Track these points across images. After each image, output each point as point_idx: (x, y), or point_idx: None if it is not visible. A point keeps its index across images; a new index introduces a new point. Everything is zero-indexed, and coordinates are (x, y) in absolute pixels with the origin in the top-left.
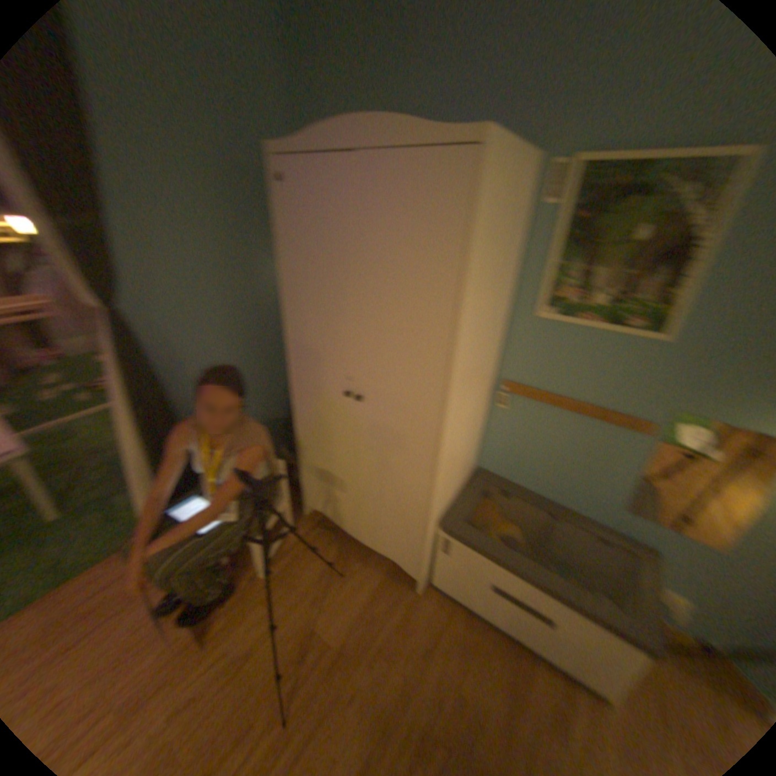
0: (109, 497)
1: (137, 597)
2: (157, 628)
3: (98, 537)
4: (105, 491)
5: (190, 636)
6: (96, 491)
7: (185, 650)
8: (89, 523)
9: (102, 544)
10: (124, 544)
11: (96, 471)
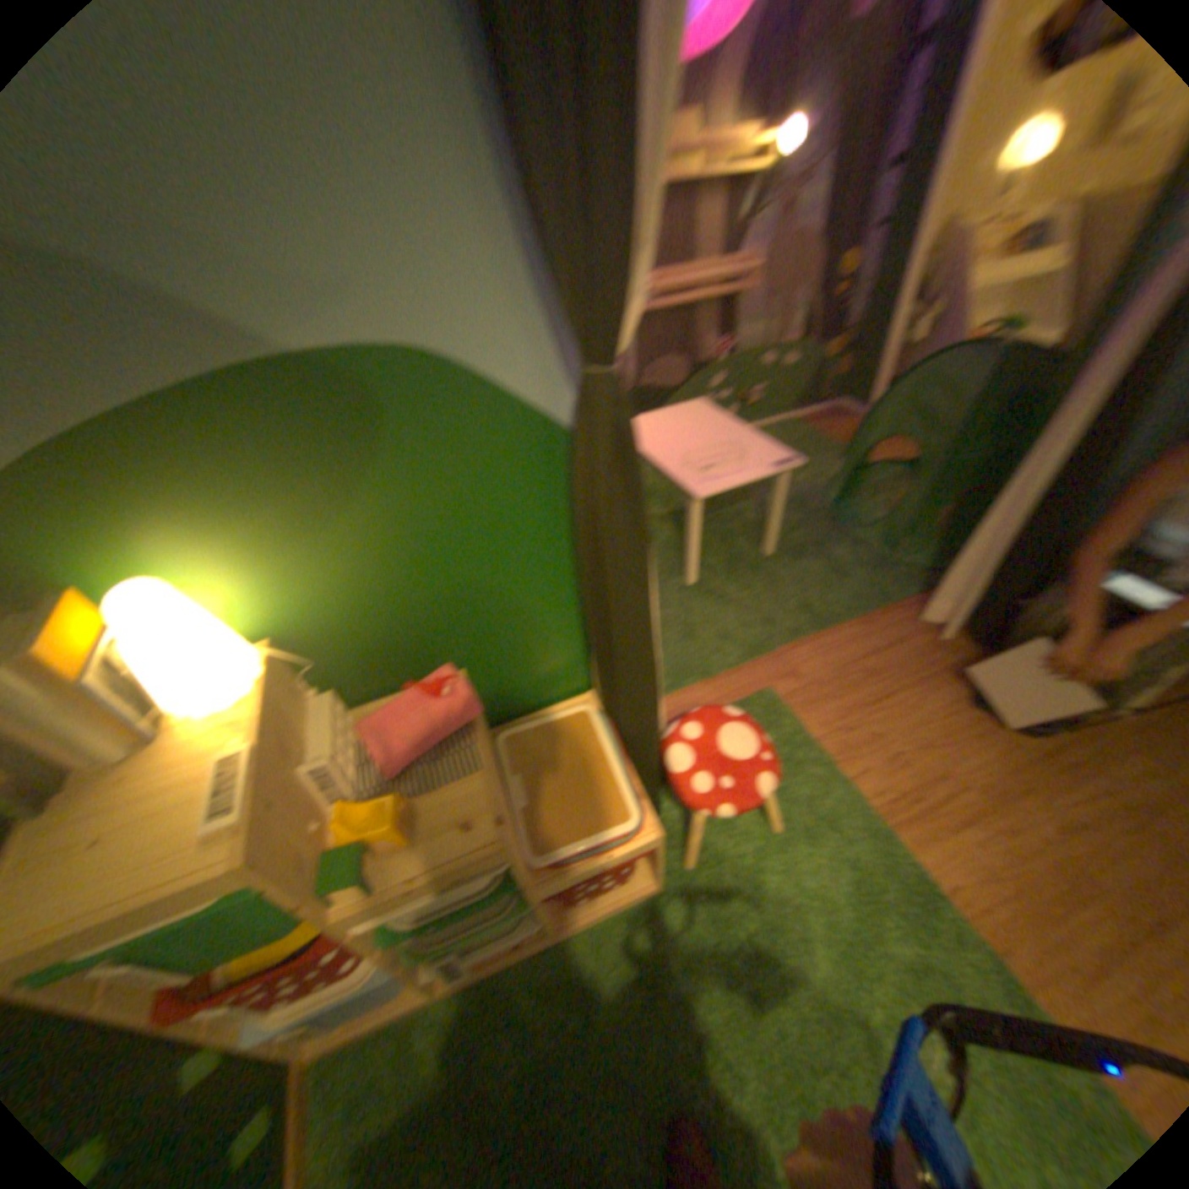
0: (825, 543)
1: (932, 674)
2: (983, 721)
3: (840, 588)
4: (815, 535)
5: (1040, 749)
6: (805, 533)
7: (1042, 762)
8: (819, 569)
9: (852, 598)
10: (878, 606)
11: (789, 508)
